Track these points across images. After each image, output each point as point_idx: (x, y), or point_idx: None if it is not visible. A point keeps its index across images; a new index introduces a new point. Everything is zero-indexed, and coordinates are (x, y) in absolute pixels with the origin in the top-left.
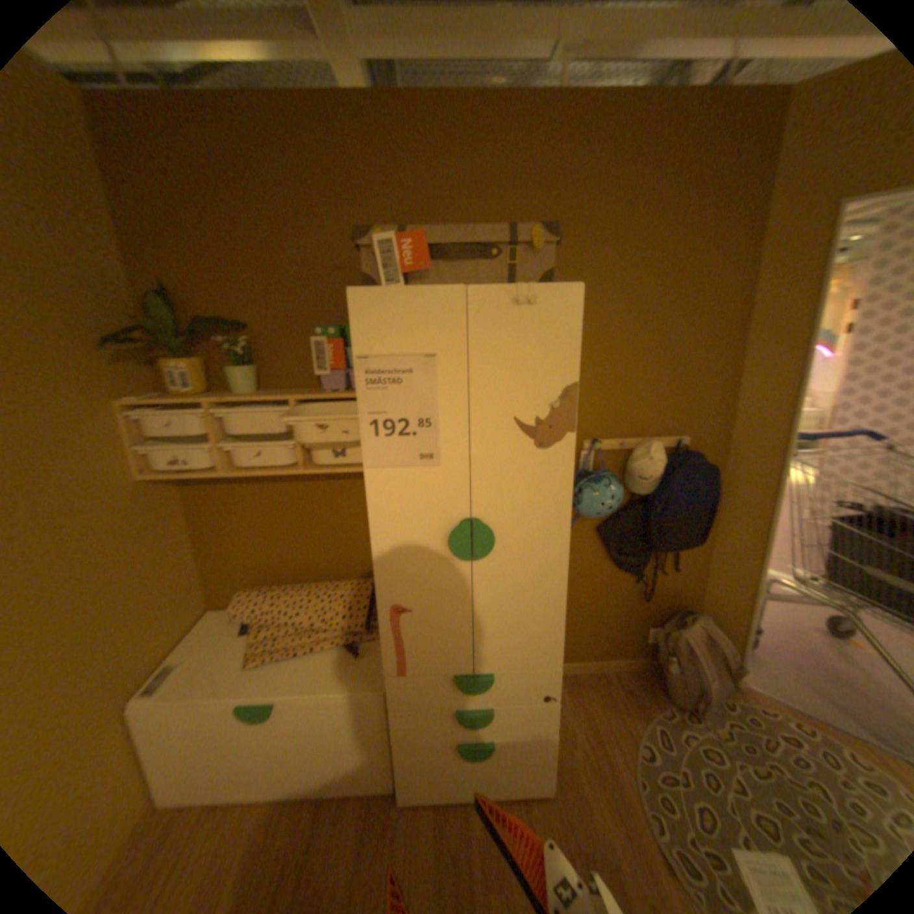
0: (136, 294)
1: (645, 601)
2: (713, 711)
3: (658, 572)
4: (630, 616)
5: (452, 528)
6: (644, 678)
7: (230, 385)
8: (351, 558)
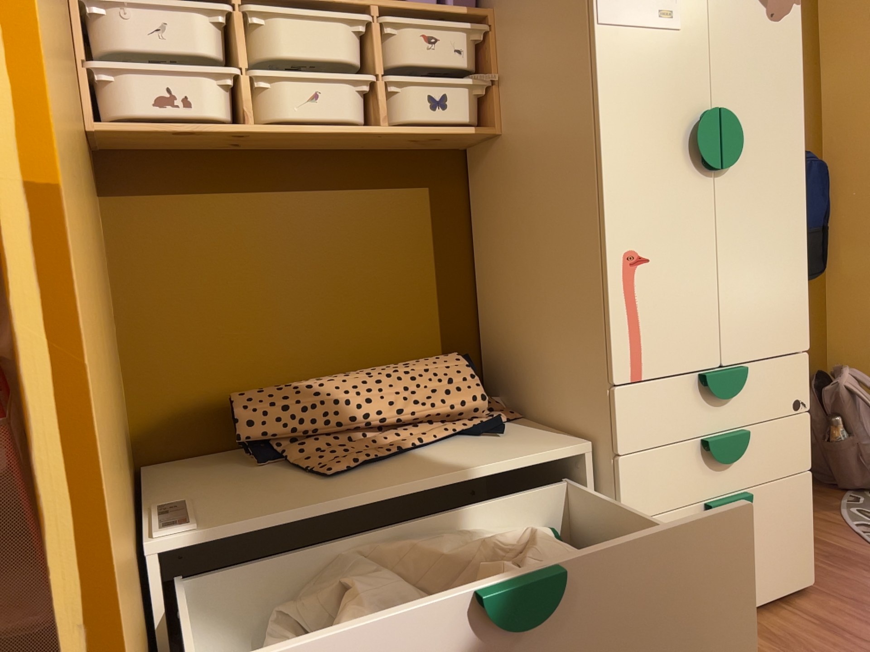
0: None
1: None
2: None
3: None
4: None
5: (694, 123)
6: None
7: None
8: (409, 326)
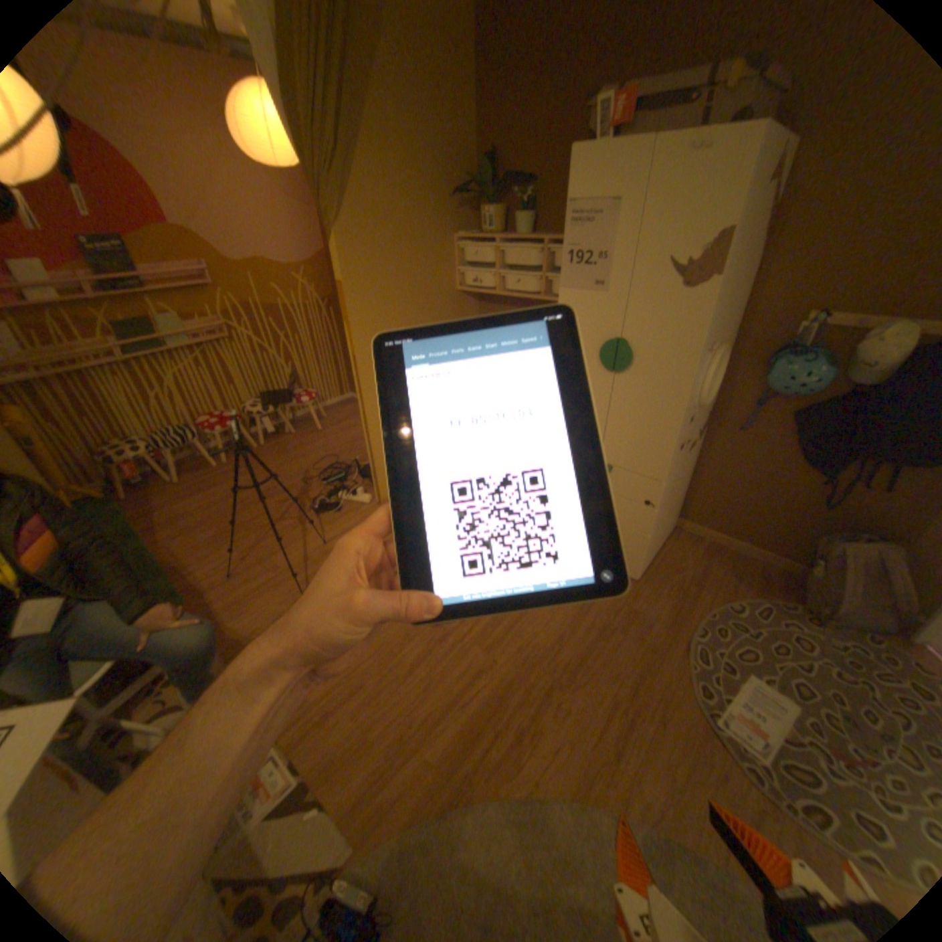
0: (479, 156)
1: (826, 505)
2: (839, 622)
3: (860, 483)
4: (806, 518)
5: (605, 344)
6: (796, 580)
7: (515, 227)
8: None
